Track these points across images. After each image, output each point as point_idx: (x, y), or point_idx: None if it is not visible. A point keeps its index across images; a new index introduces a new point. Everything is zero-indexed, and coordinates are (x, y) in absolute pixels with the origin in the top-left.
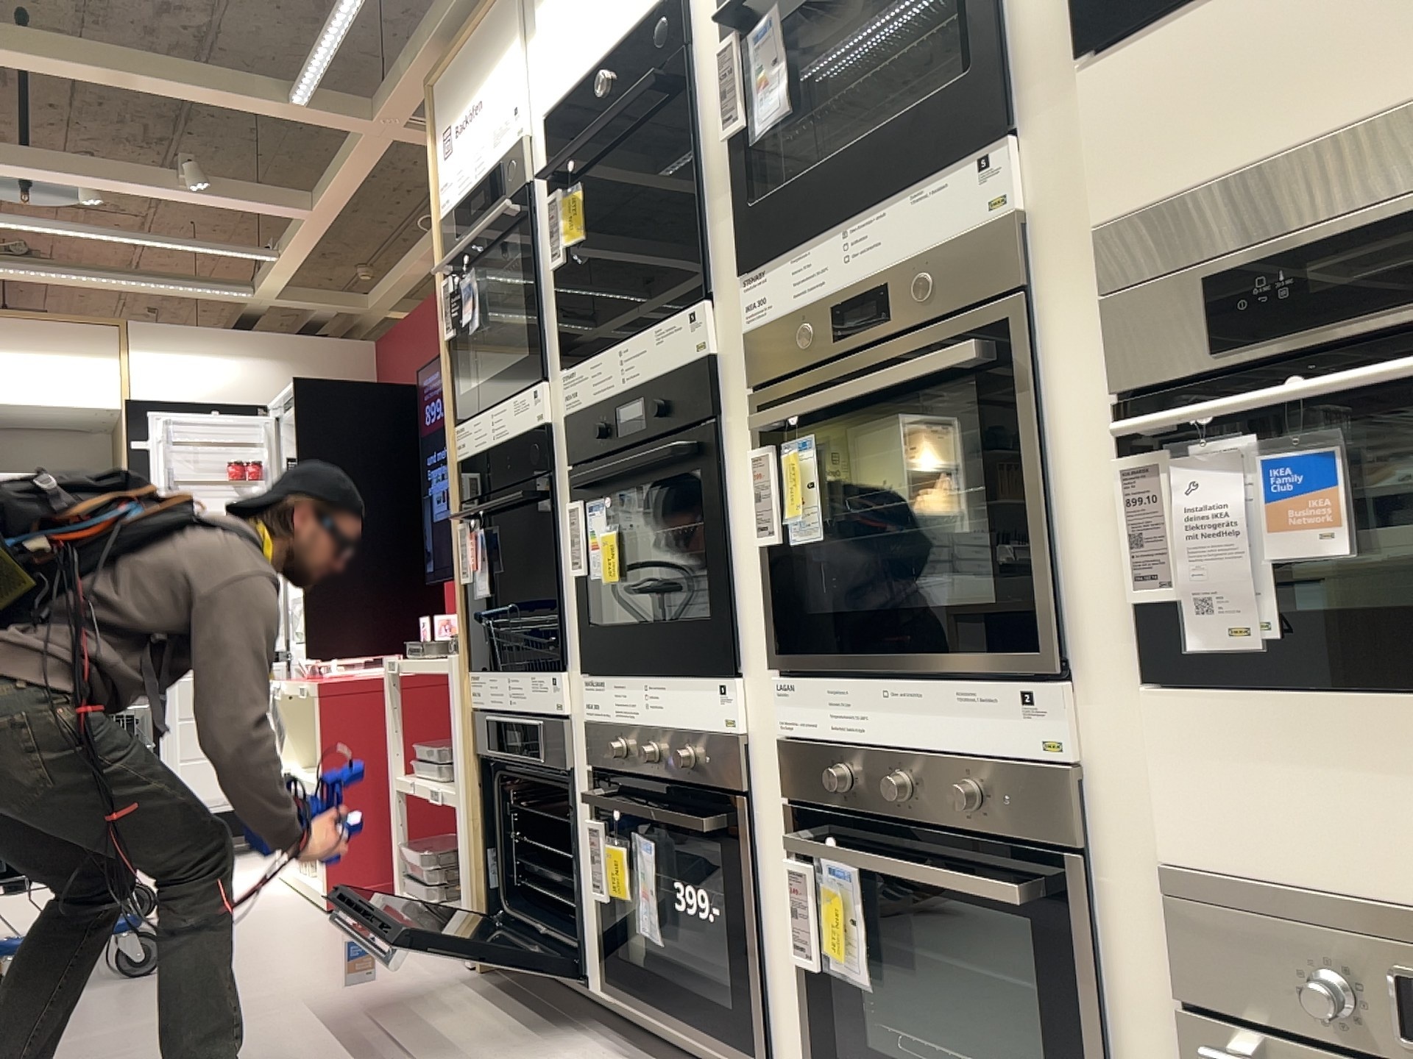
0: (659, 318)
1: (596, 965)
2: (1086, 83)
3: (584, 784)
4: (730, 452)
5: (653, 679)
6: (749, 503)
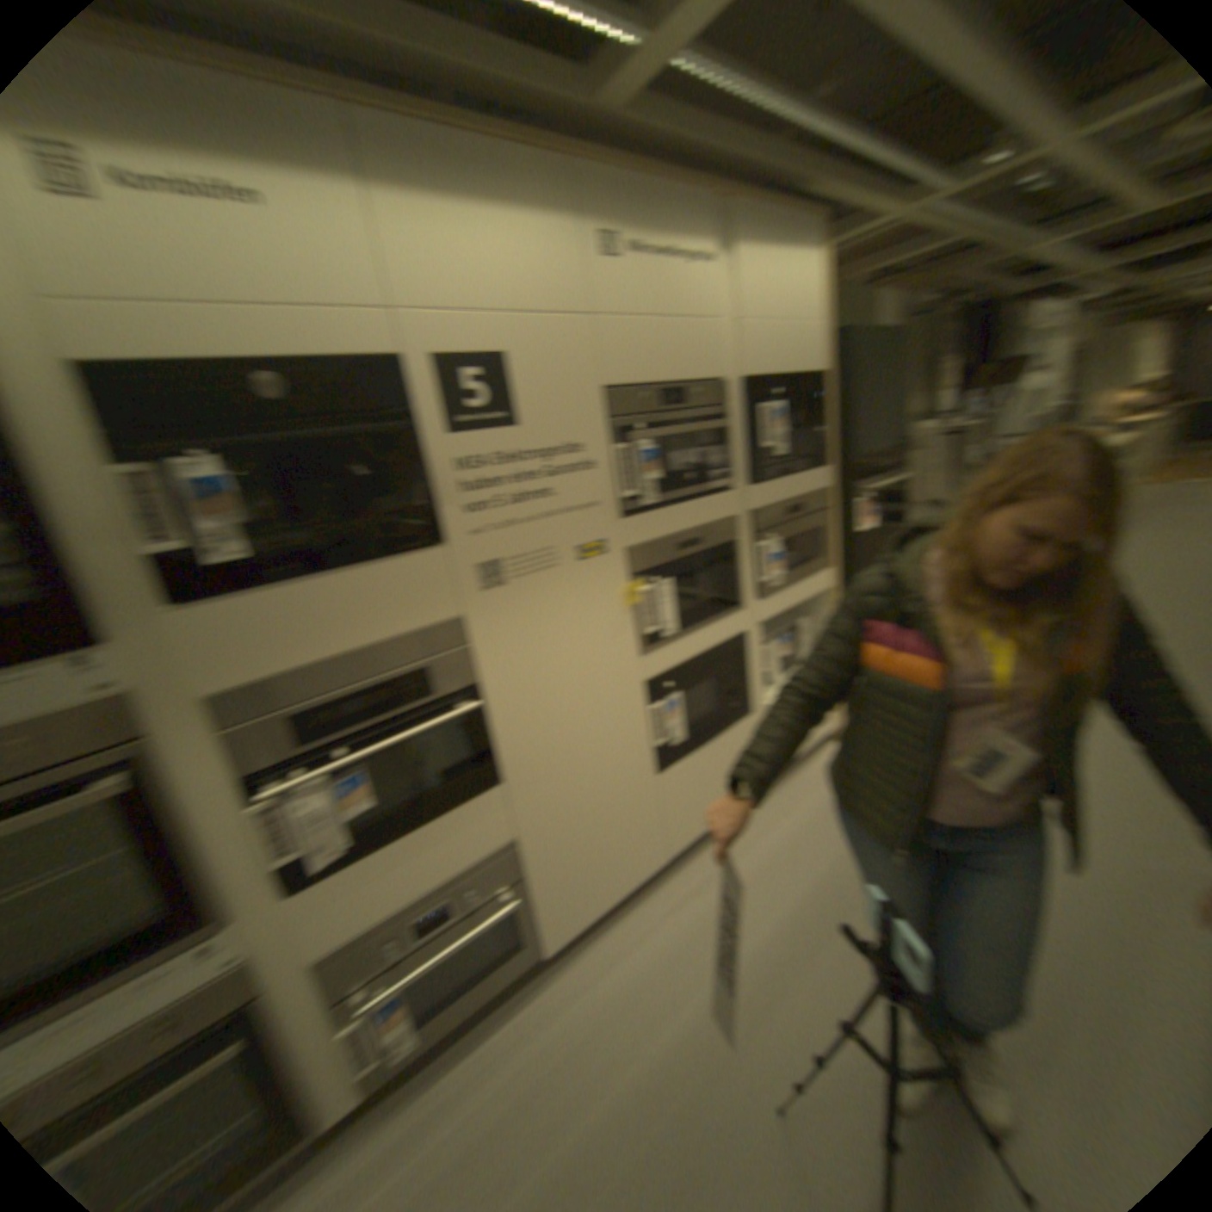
0: None
1: None
2: (161, 623)
3: None
4: None
5: None
6: None
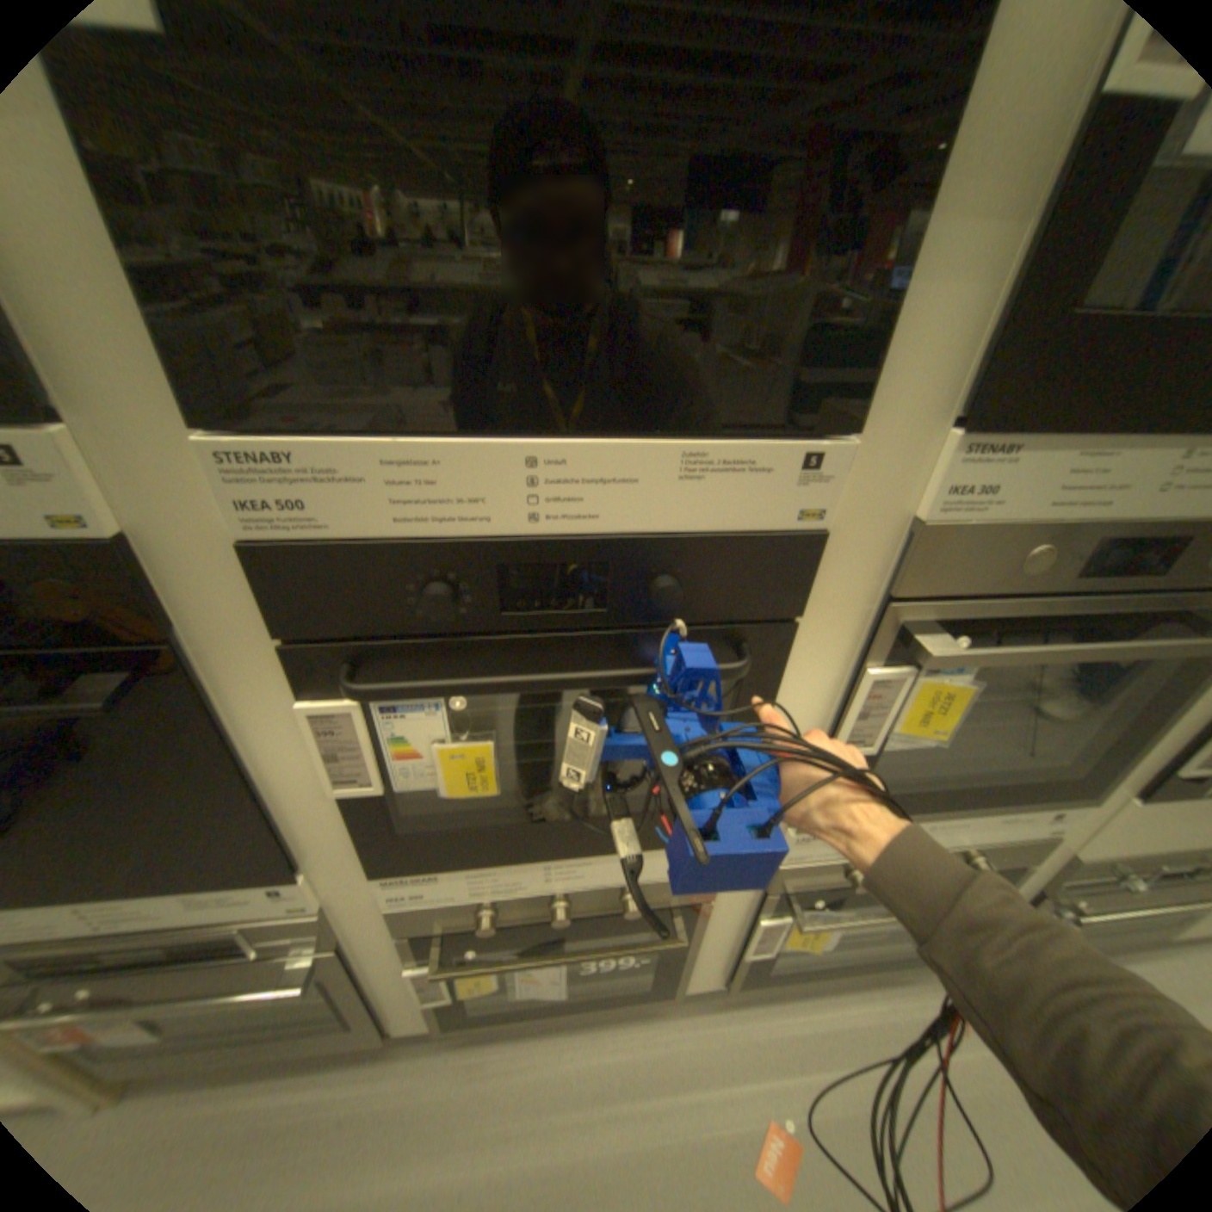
0: (699, 425)
1: (407, 1025)
2: None
3: (370, 943)
4: (798, 653)
5: (563, 858)
6: (808, 706)
